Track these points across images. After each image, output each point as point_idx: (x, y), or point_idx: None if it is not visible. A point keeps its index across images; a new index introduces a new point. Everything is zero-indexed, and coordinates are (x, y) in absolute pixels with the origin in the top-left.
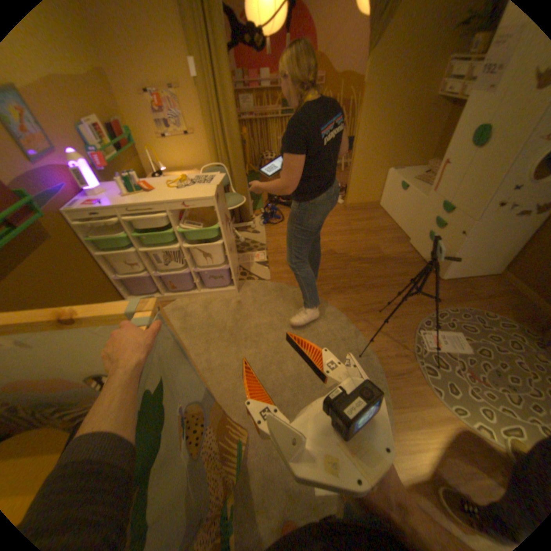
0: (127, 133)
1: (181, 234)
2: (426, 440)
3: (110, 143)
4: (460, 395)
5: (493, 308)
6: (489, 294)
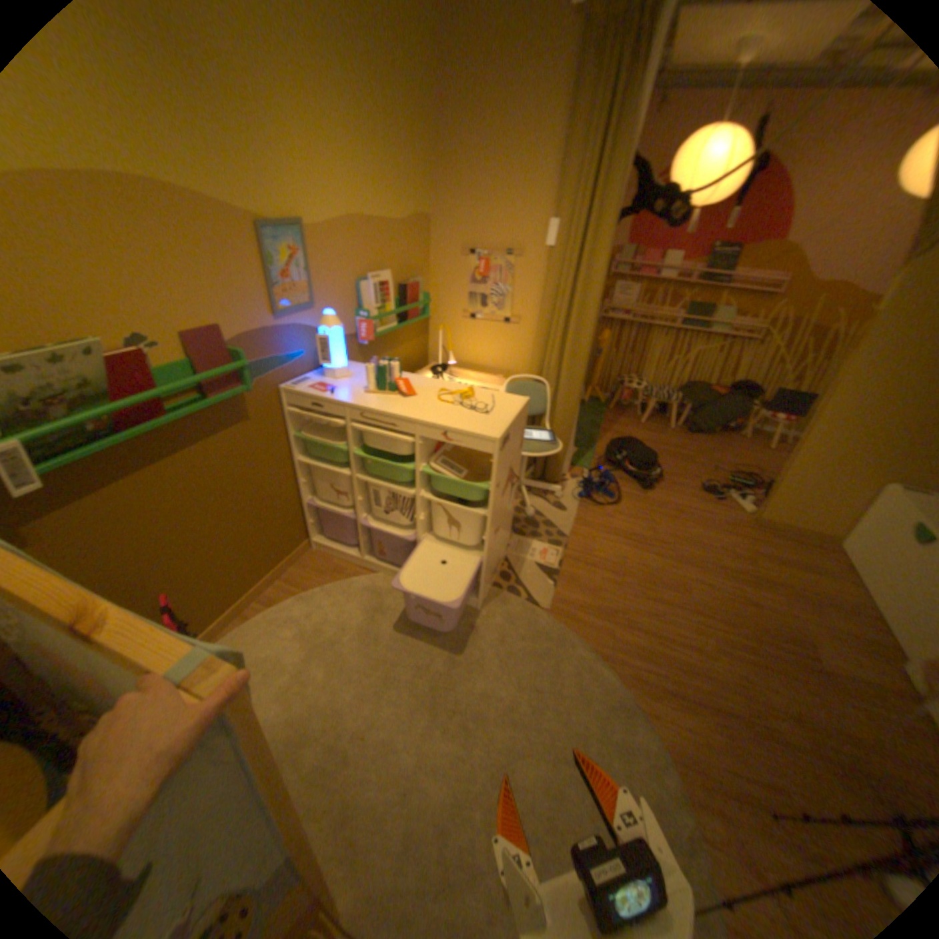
0: (425, 303)
1: (427, 477)
2: None
3: (394, 312)
4: None
5: None
6: None
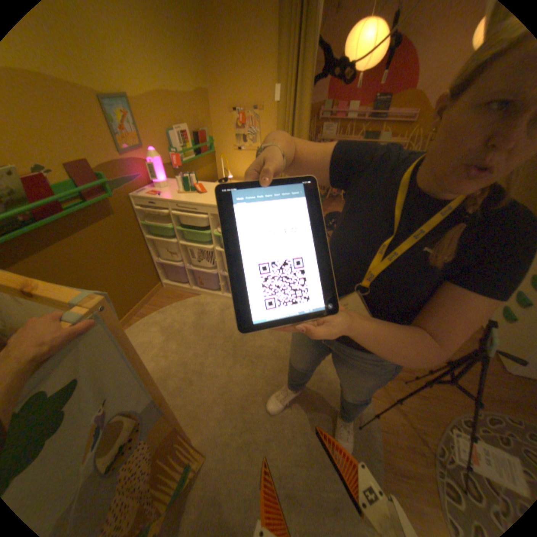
0: (211, 143)
1: (219, 237)
2: None
3: (192, 149)
4: None
5: None
6: None
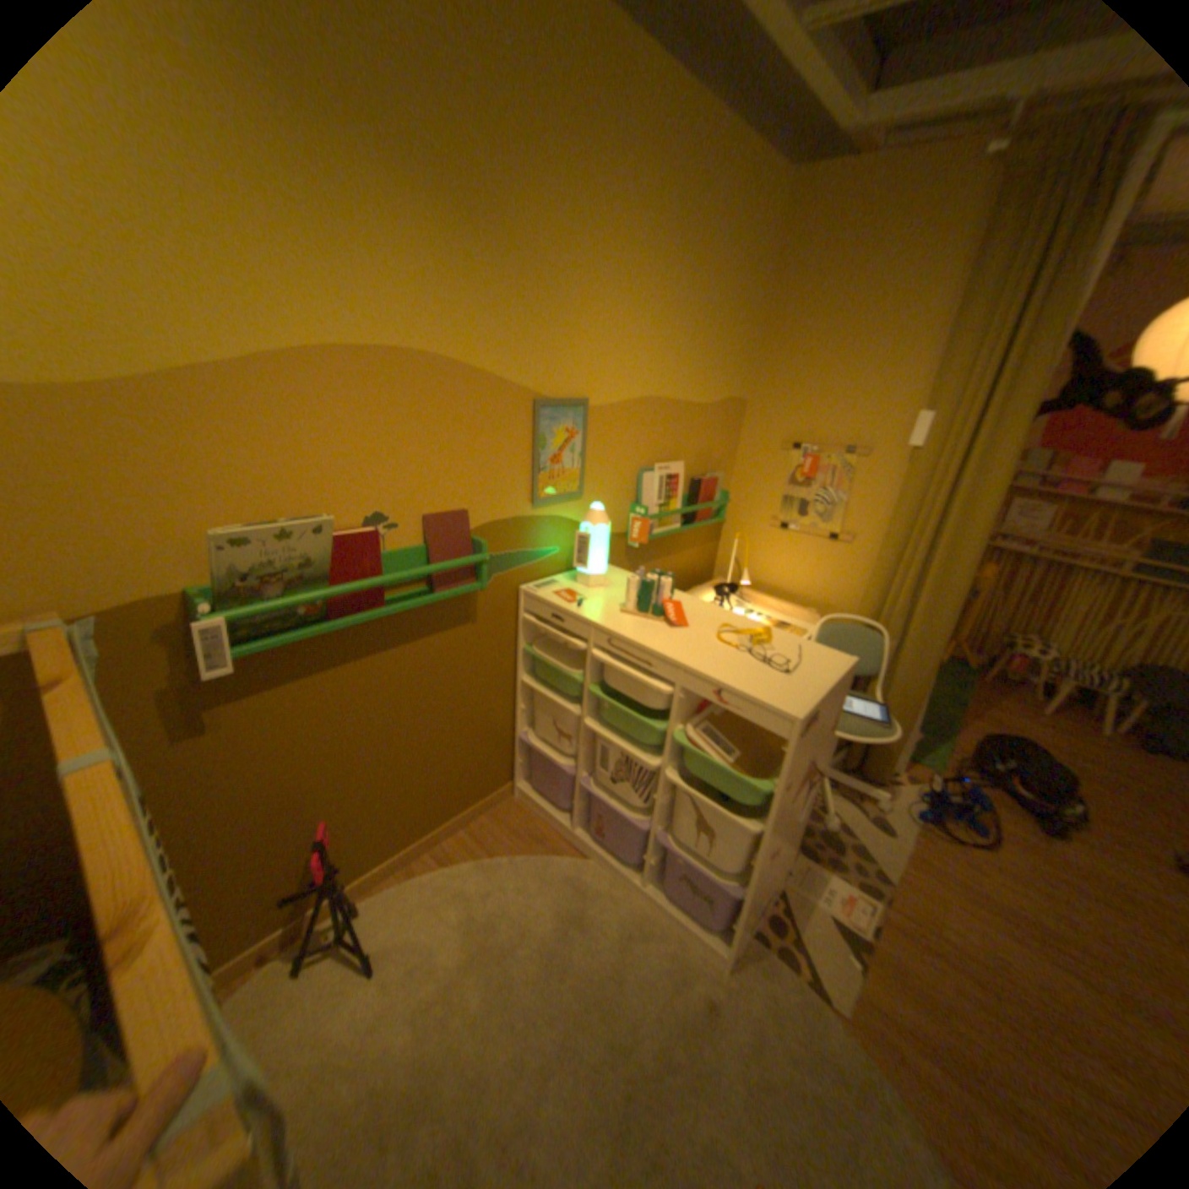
0: (722, 503)
1: (683, 743)
2: None
3: (680, 511)
4: None
5: None
6: None
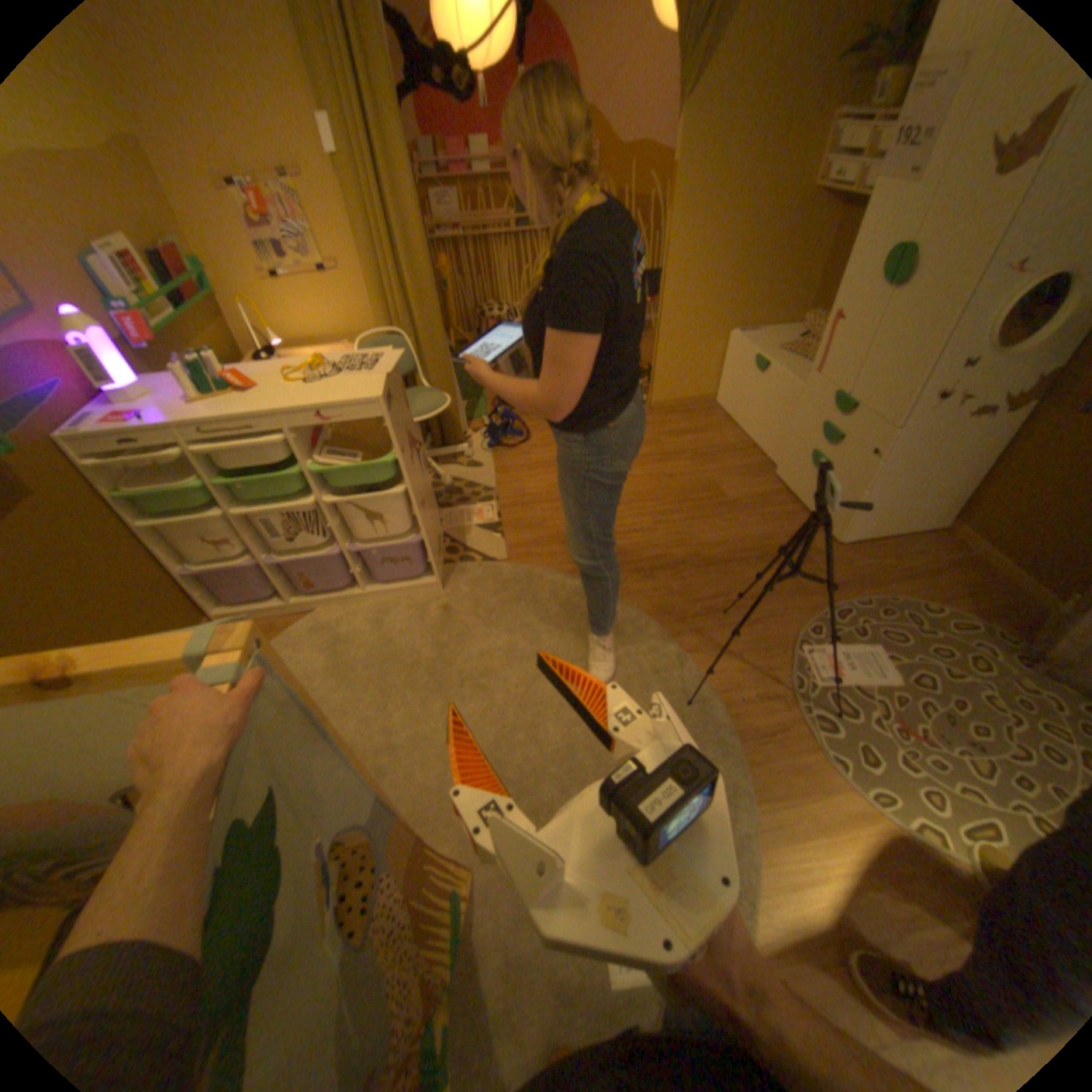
0: (198, 271)
1: (319, 476)
2: (822, 861)
3: (161, 293)
4: (882, 767)
5: (937, 594)
6: (928, 569)
